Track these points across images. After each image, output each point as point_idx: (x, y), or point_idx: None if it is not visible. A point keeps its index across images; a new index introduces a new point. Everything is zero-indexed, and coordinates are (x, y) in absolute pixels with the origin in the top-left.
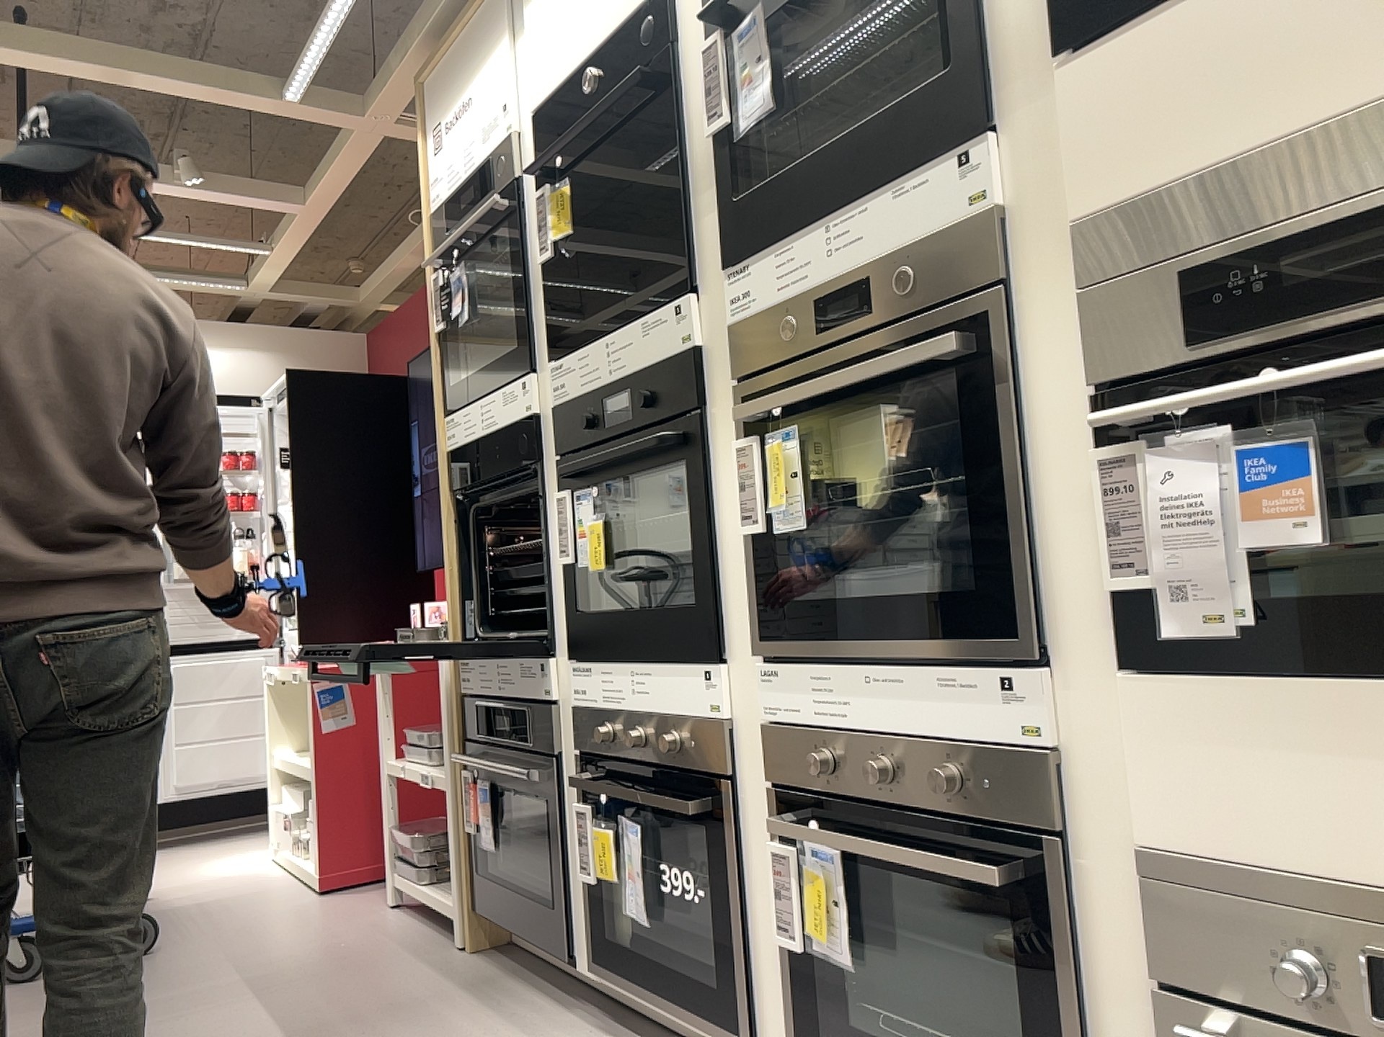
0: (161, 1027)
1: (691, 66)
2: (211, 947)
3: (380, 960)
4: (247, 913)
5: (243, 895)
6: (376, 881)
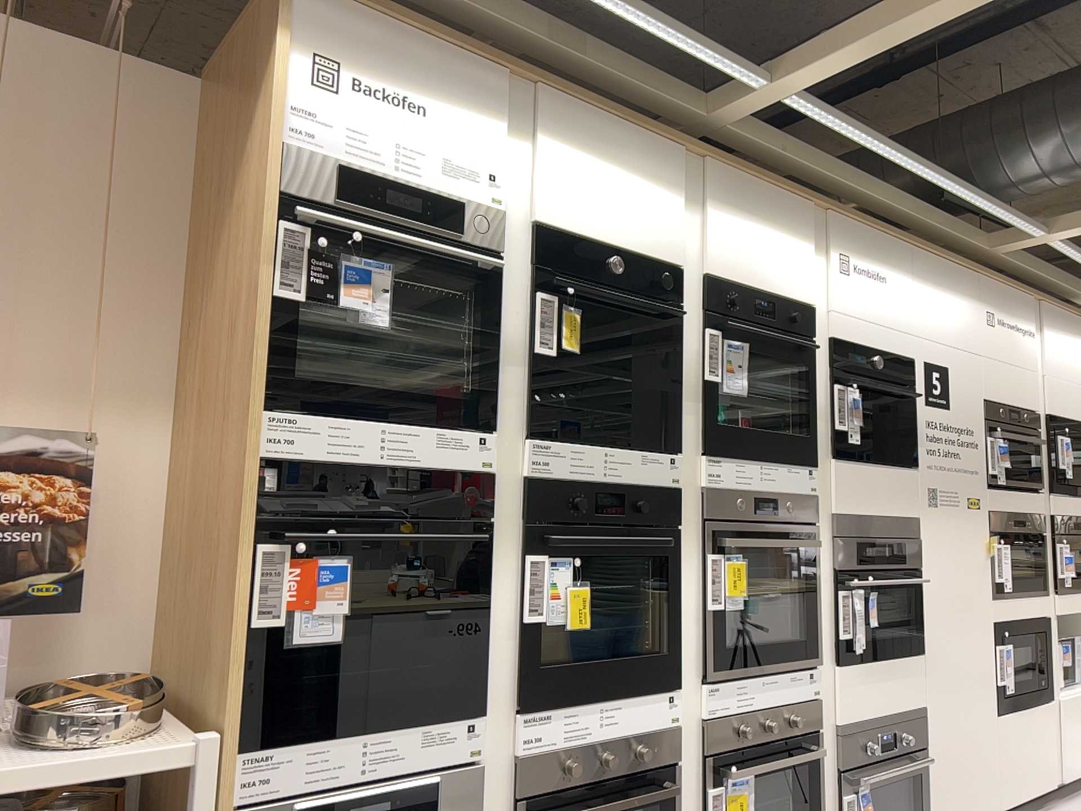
0: None
1: (685, 331)
2: None
3: None
4: None
5: None
6: None
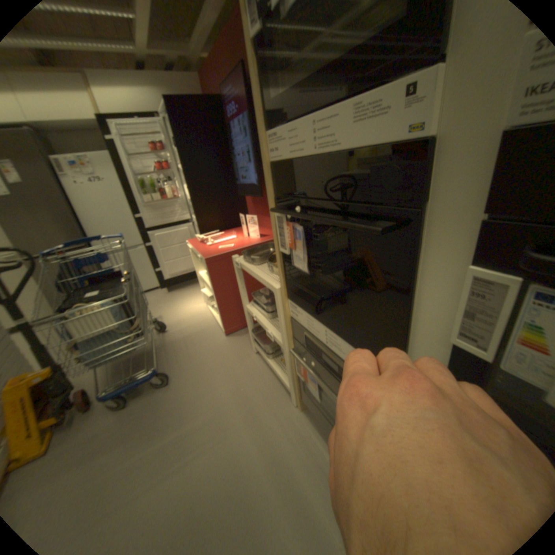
0: (172, 478)
1: None
2: (189, 380)
3: (260, 410)
4: (200, 349)
5: (198, 333)
6: (244, 327)
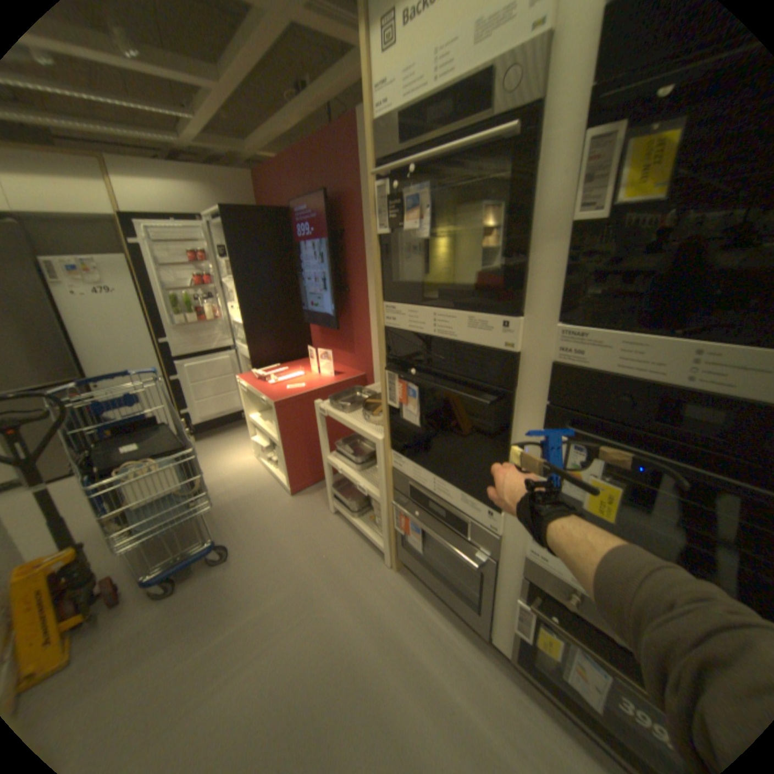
0: (260, 665)
1: None
2: (256, 555)
3: (352, 578)
4: (262, 516)
5: (253, 496)
6: (314, 485)
